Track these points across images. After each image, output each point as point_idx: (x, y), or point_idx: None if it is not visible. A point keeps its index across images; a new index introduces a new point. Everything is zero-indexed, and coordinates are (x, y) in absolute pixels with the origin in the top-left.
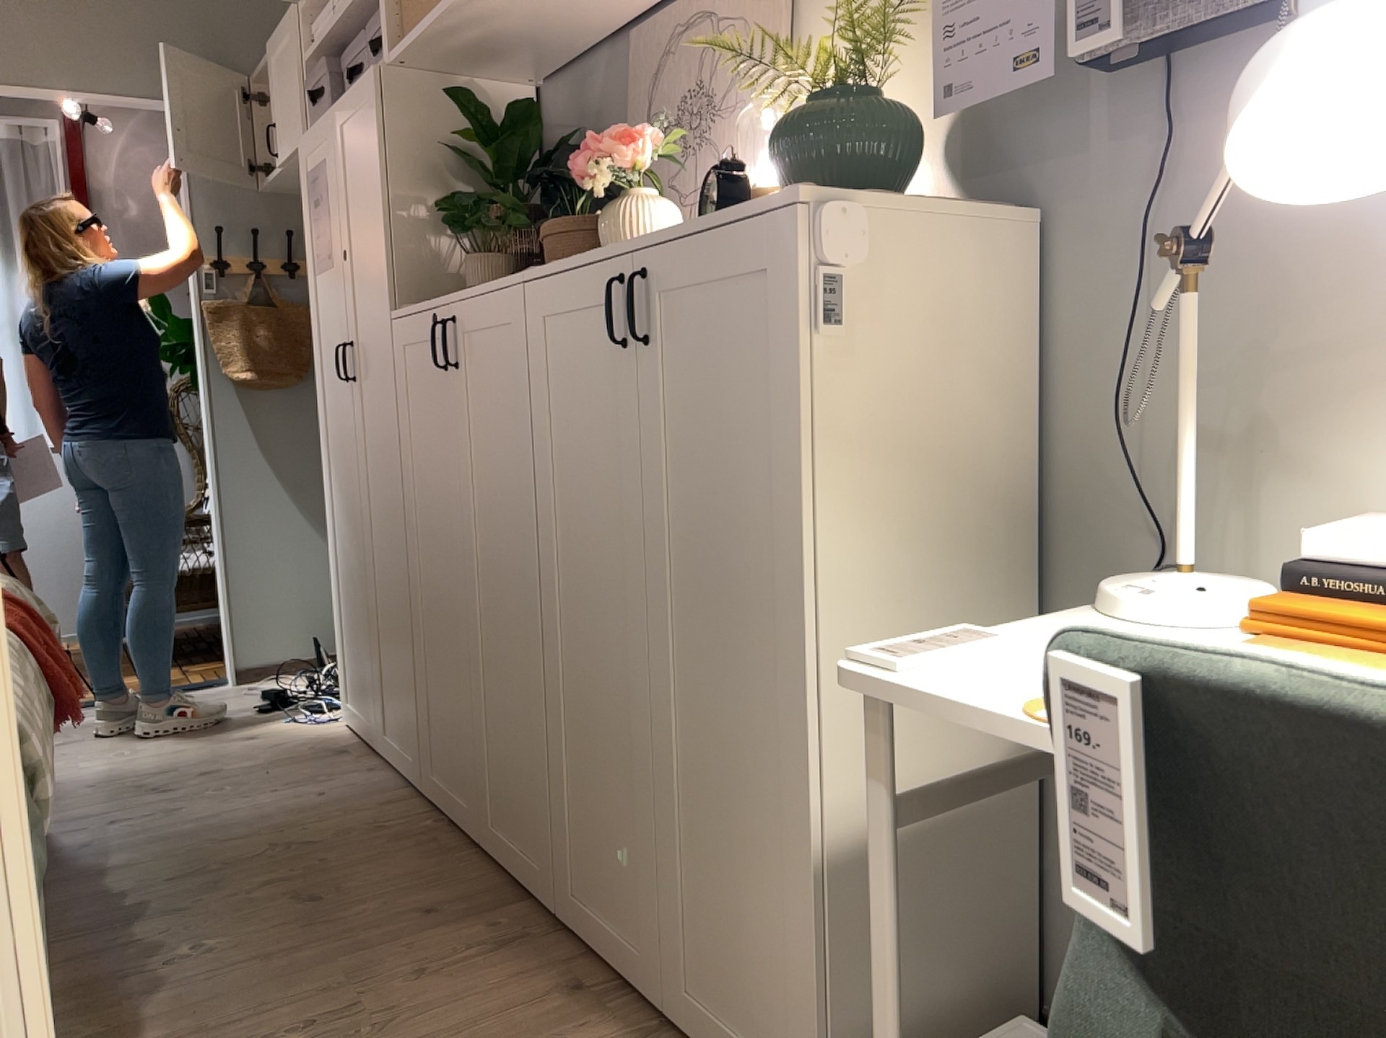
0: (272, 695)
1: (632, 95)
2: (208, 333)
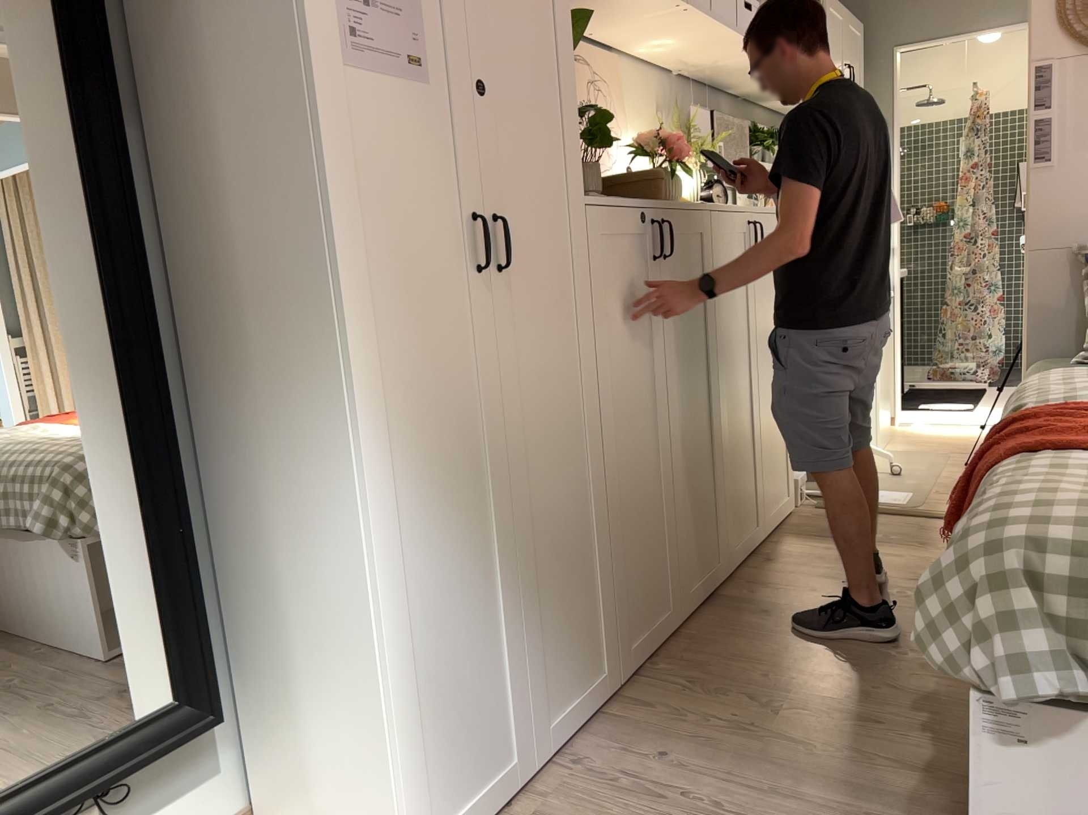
0: None
1: None
2: None
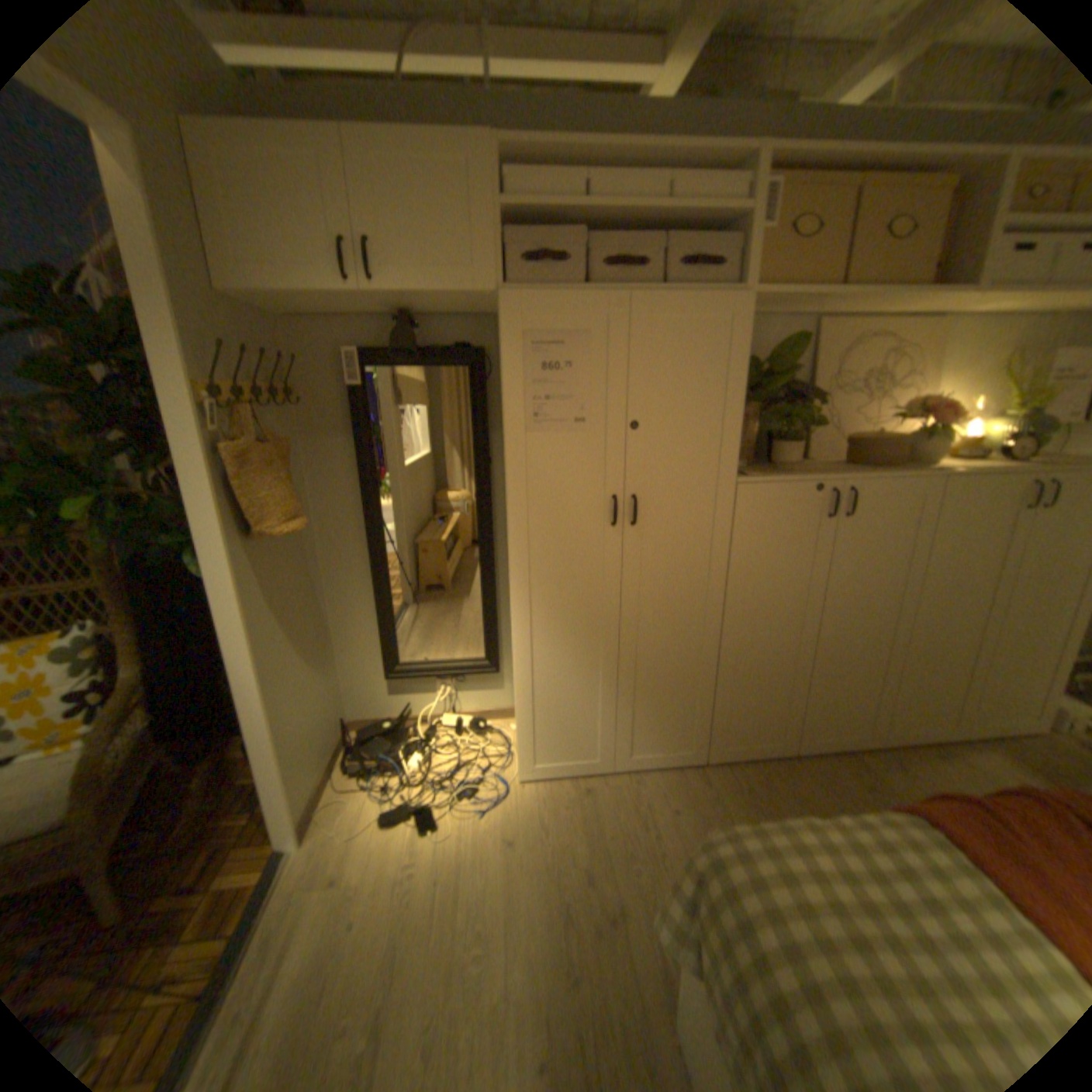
0: (377, 821)
1: (821, 355)
2: (217, 484)
